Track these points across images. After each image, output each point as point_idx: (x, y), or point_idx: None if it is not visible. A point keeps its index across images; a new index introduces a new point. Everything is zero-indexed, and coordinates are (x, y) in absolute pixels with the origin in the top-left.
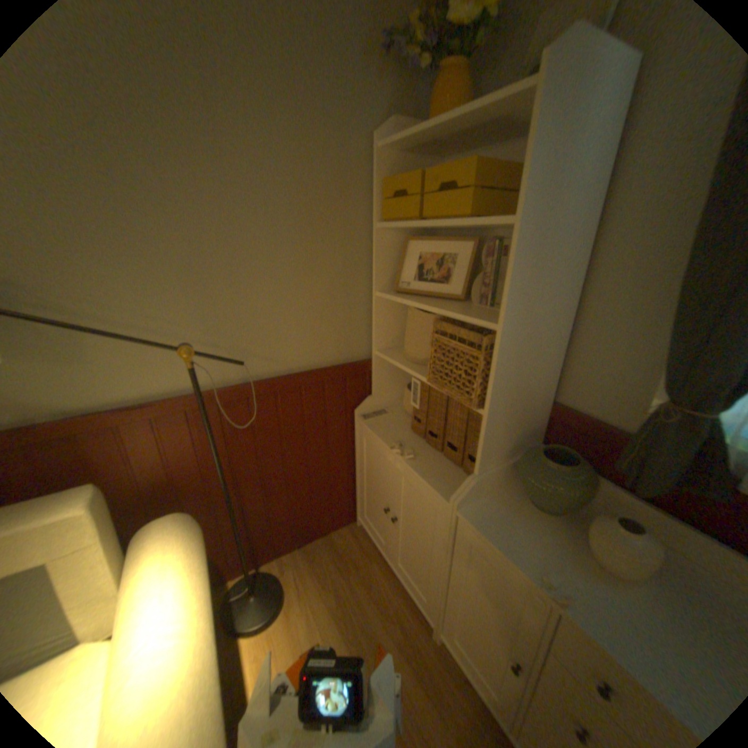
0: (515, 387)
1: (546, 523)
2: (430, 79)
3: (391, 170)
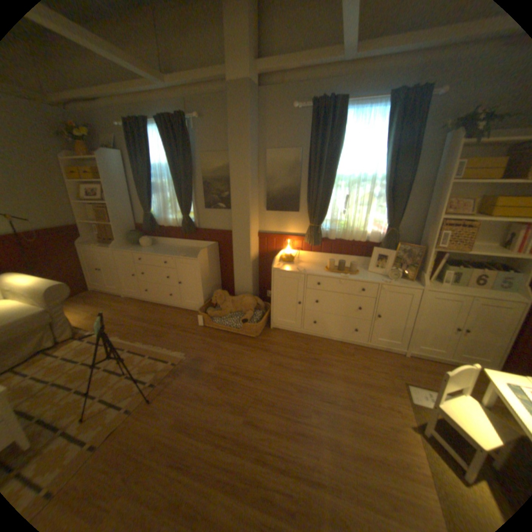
0: (116, 218)
1: (133, 247)
2: (72, 141)
3: (65, 166)
